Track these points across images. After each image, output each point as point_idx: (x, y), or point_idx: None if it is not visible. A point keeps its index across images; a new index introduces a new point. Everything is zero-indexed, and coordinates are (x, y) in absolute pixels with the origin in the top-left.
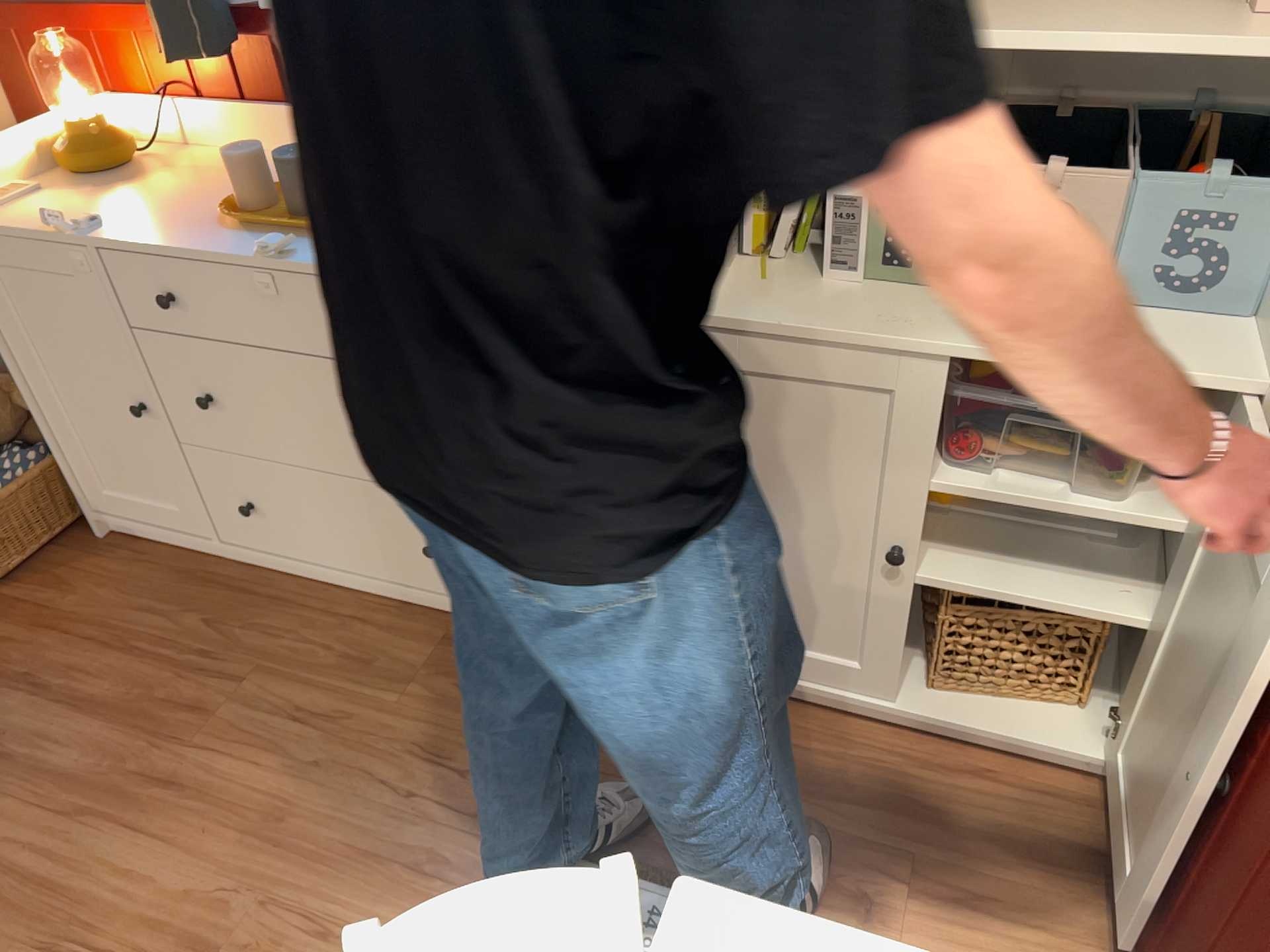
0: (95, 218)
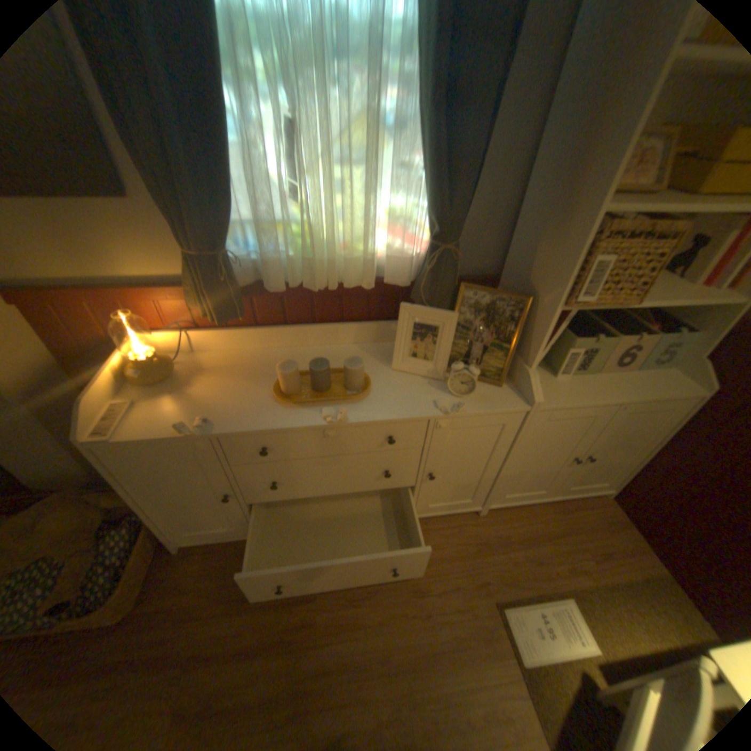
0: (205, 420)
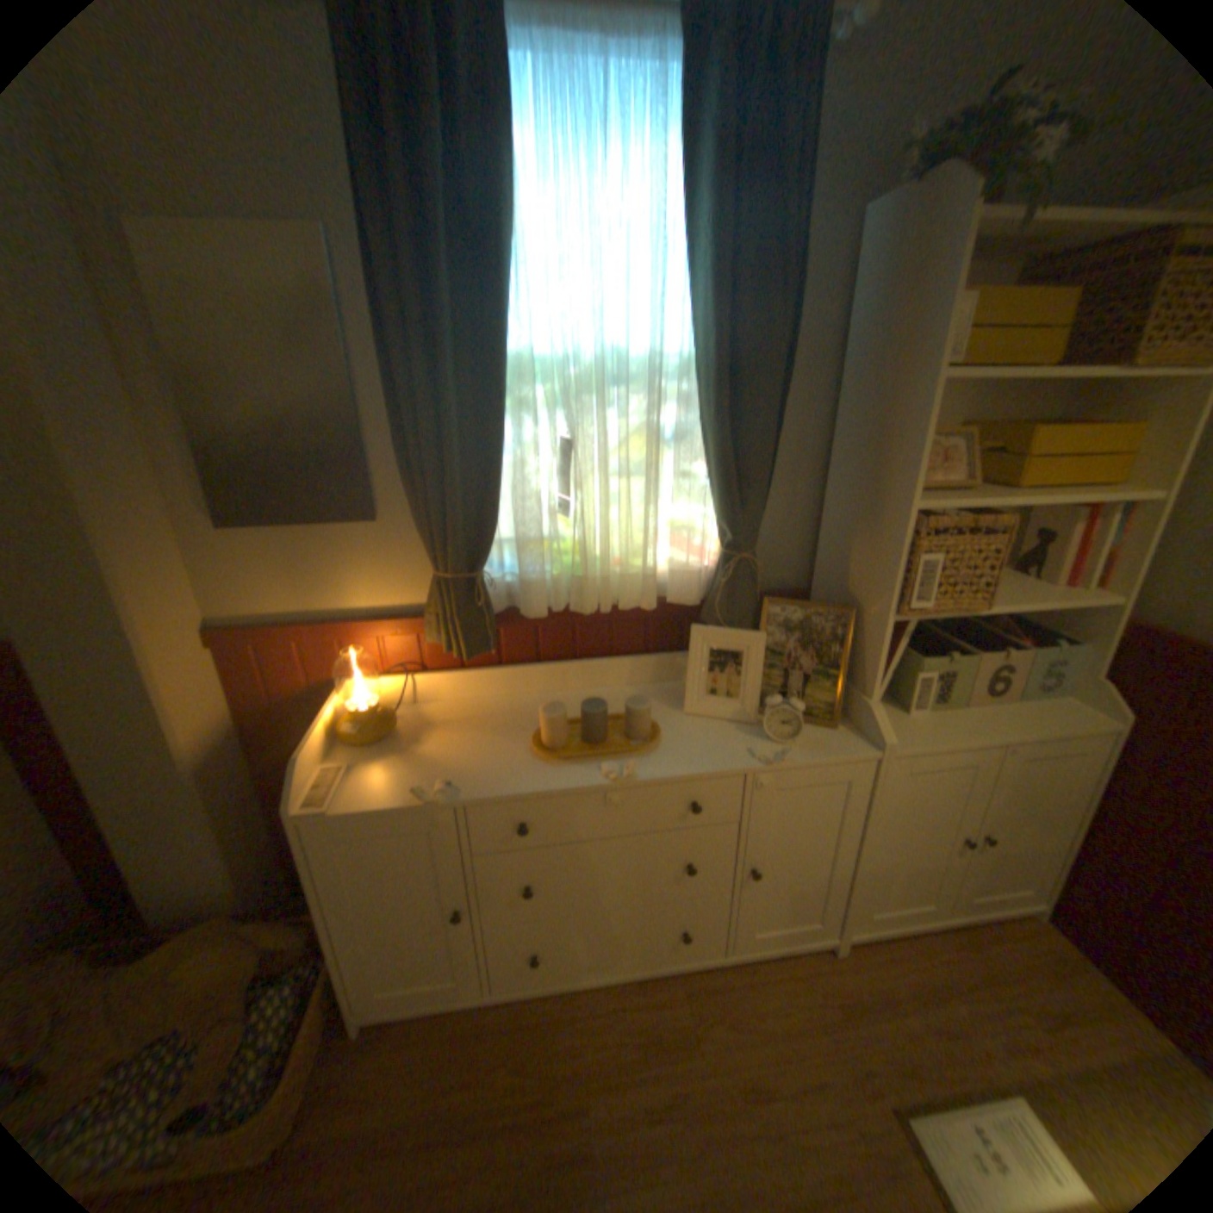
0: (447, 784)
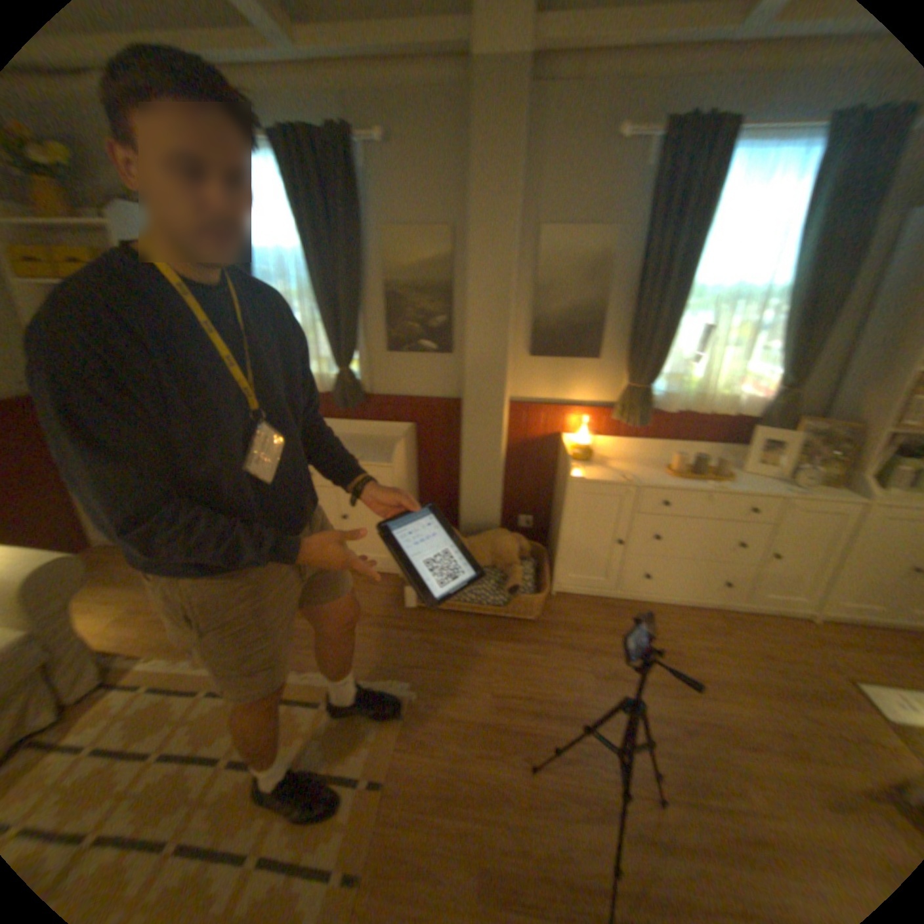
0: (634, 478)
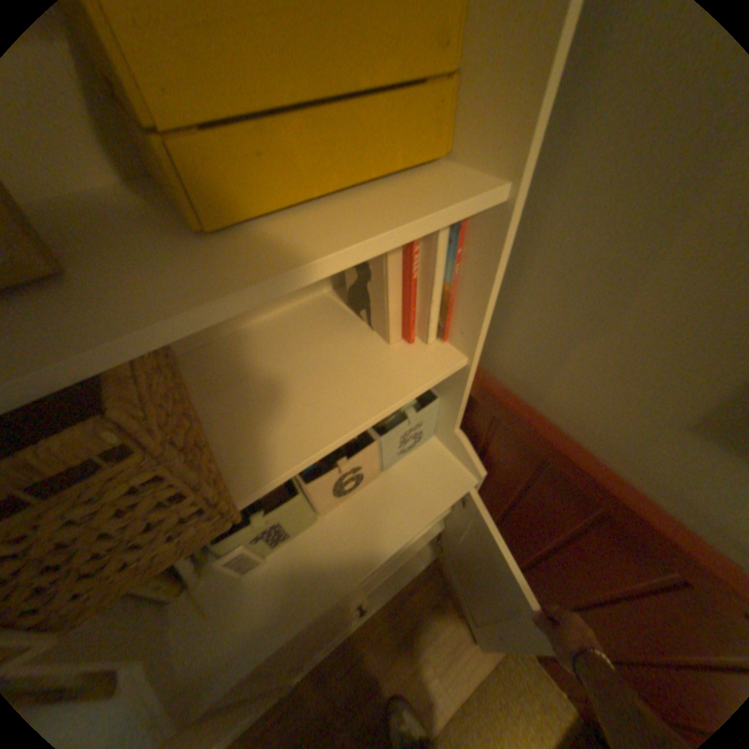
0: None
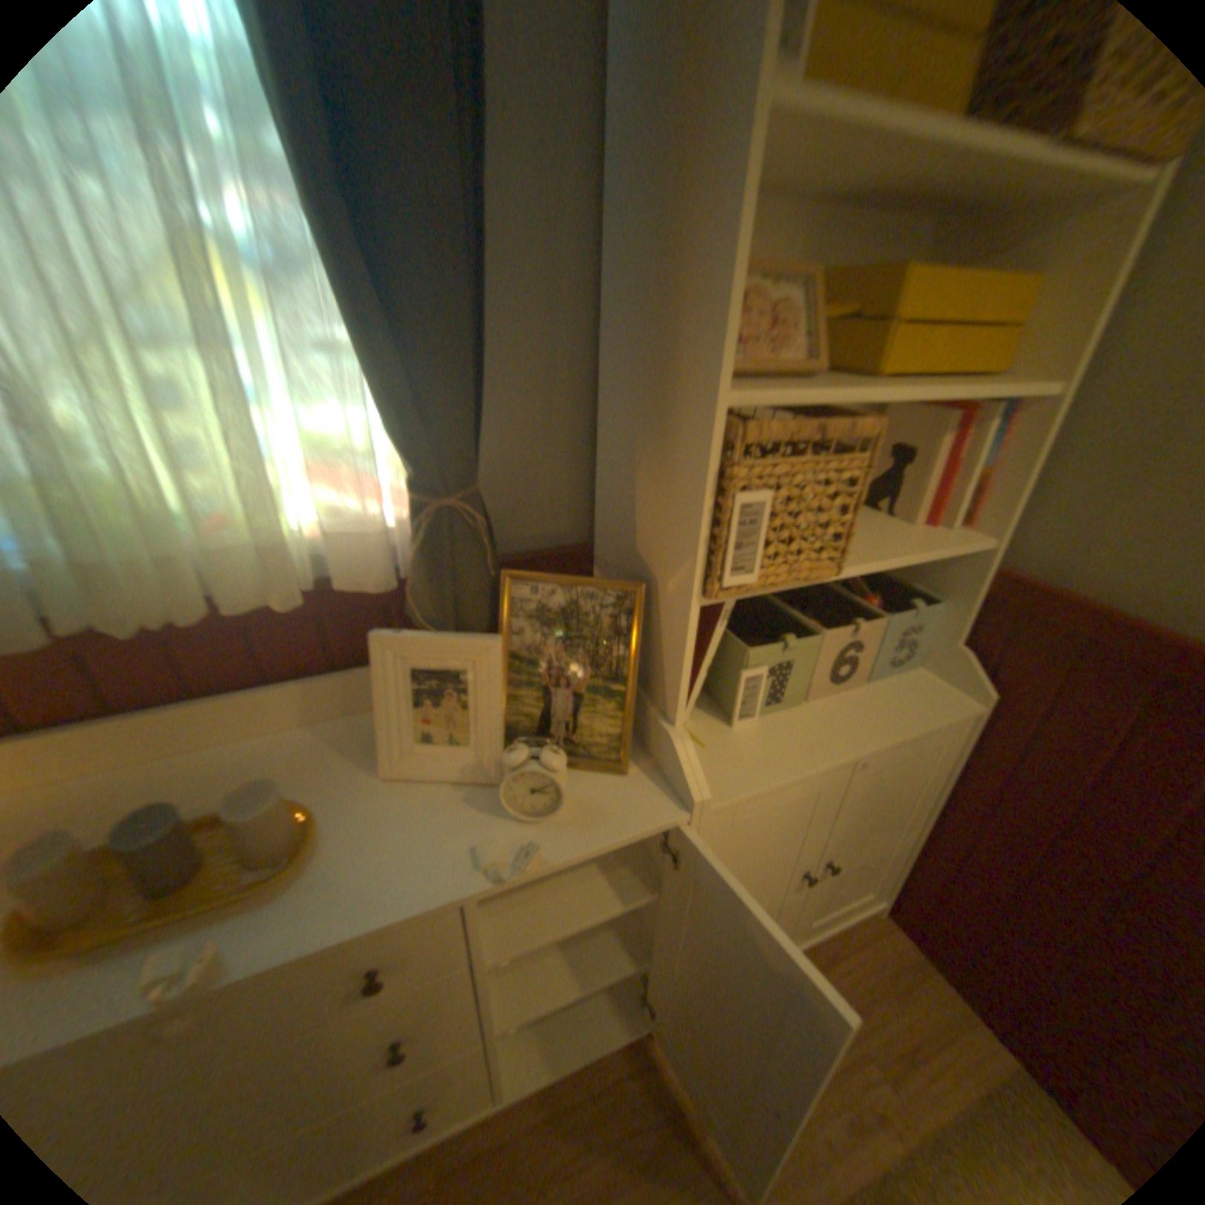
0: None
